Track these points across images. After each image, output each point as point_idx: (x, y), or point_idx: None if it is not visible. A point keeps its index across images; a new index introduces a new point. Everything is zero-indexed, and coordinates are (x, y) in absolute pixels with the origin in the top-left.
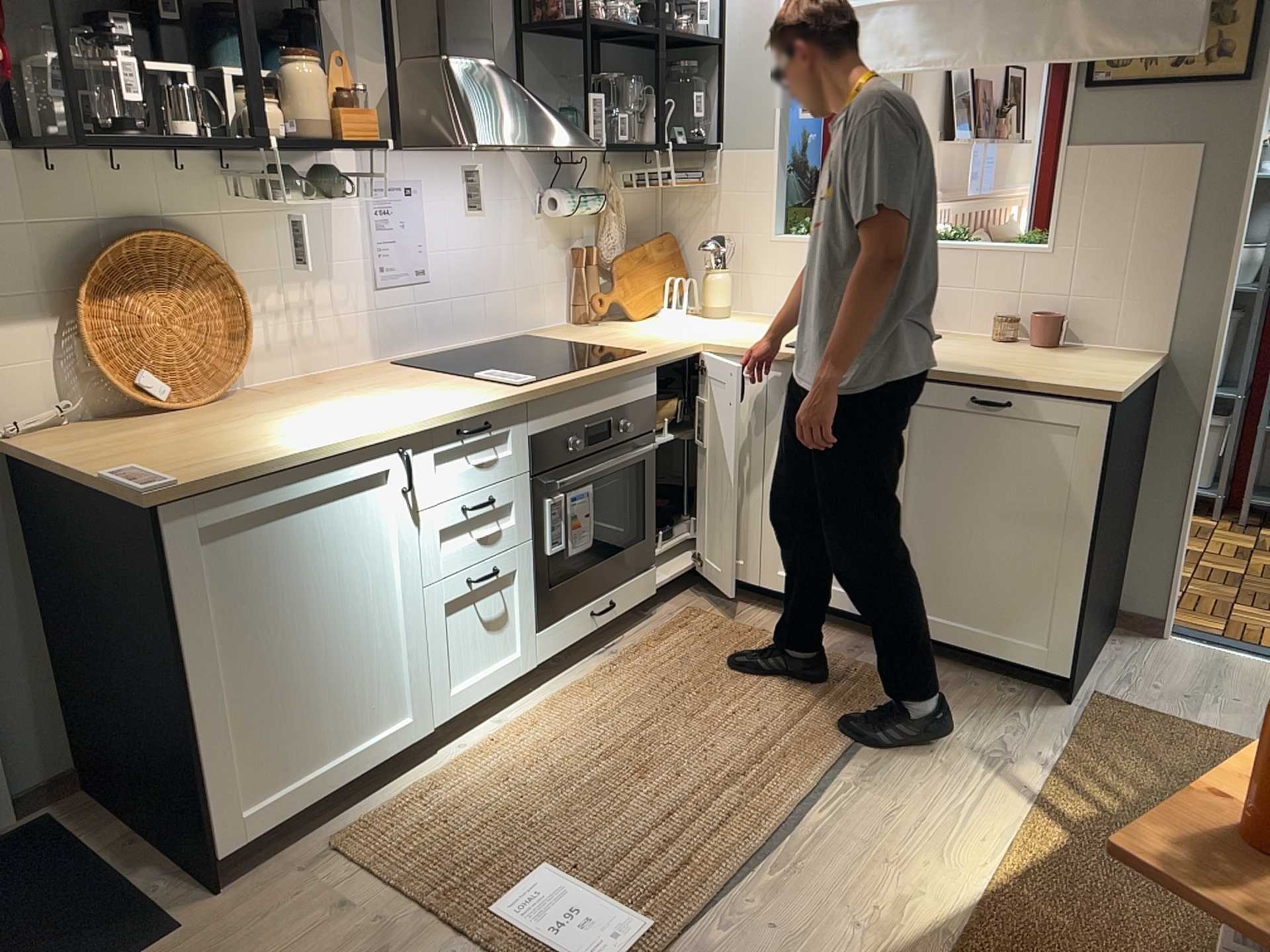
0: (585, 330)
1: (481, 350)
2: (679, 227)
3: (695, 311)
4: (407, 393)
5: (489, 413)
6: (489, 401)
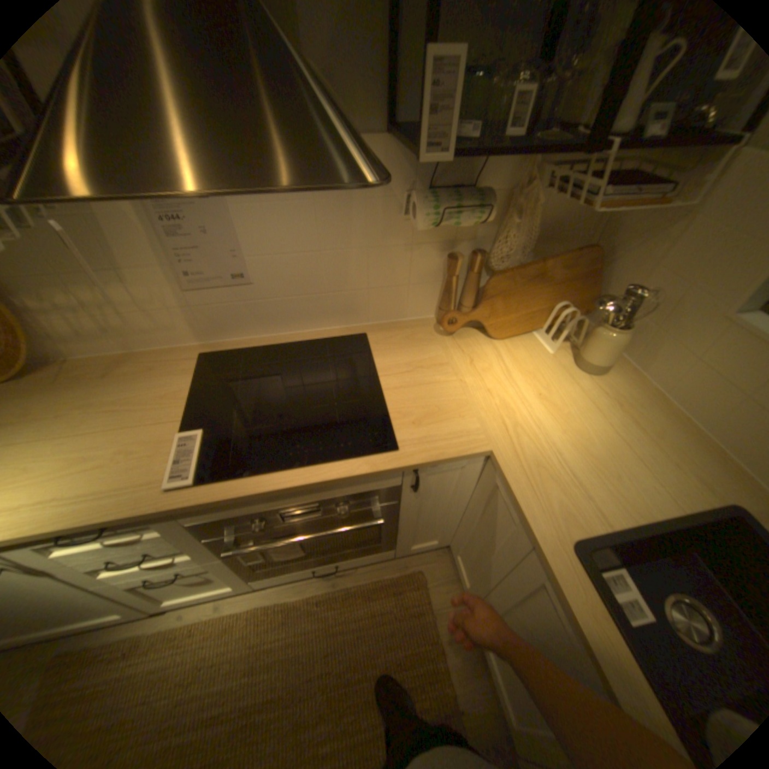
0: (426, 342)
1: (322, 337)
2: (620, 236)
3: (580, 338)
4: (96, 440)
5: (99, 525)
6: (89, 522)
